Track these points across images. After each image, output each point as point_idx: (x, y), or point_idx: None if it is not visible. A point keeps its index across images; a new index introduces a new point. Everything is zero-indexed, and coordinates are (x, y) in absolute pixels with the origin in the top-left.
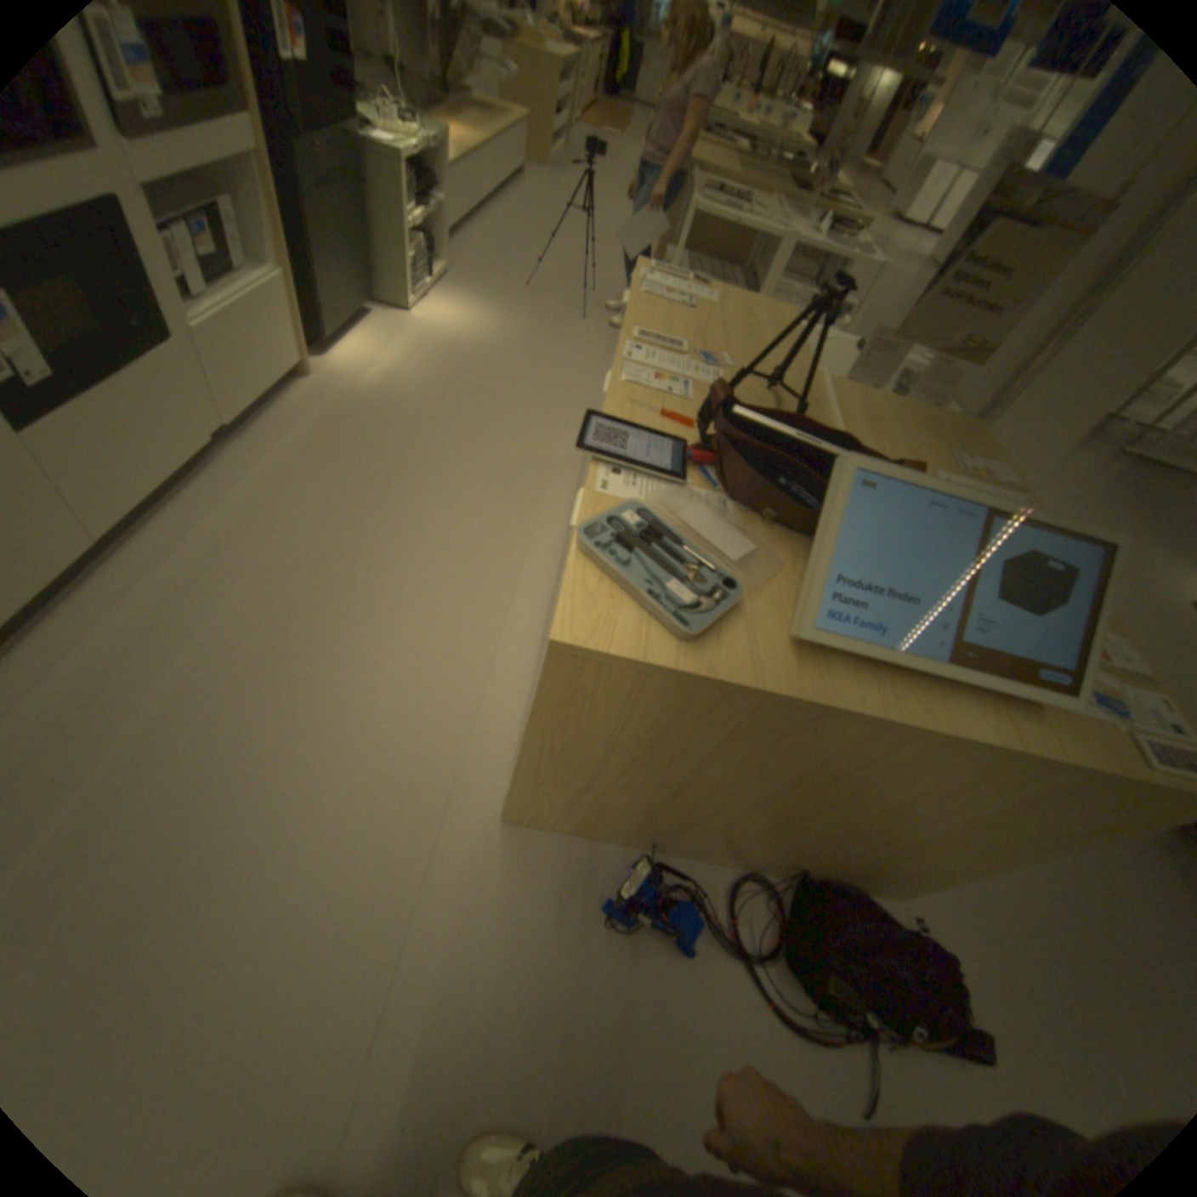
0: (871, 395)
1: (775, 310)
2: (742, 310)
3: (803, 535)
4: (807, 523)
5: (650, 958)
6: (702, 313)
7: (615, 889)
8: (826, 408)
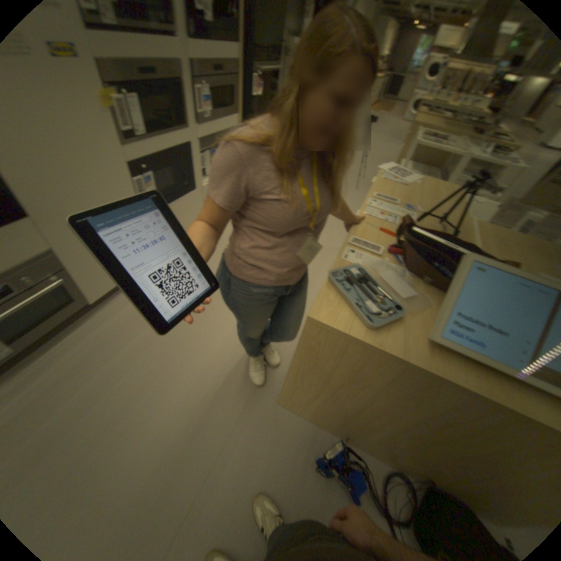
0: (503, 231)
1: (452, 187)
2: (434, 187)
3: (447, 294)
4: (450, 288)
5: (336, 497)
6: (411, 187)
7: (324, 455)
8: (473, 235)
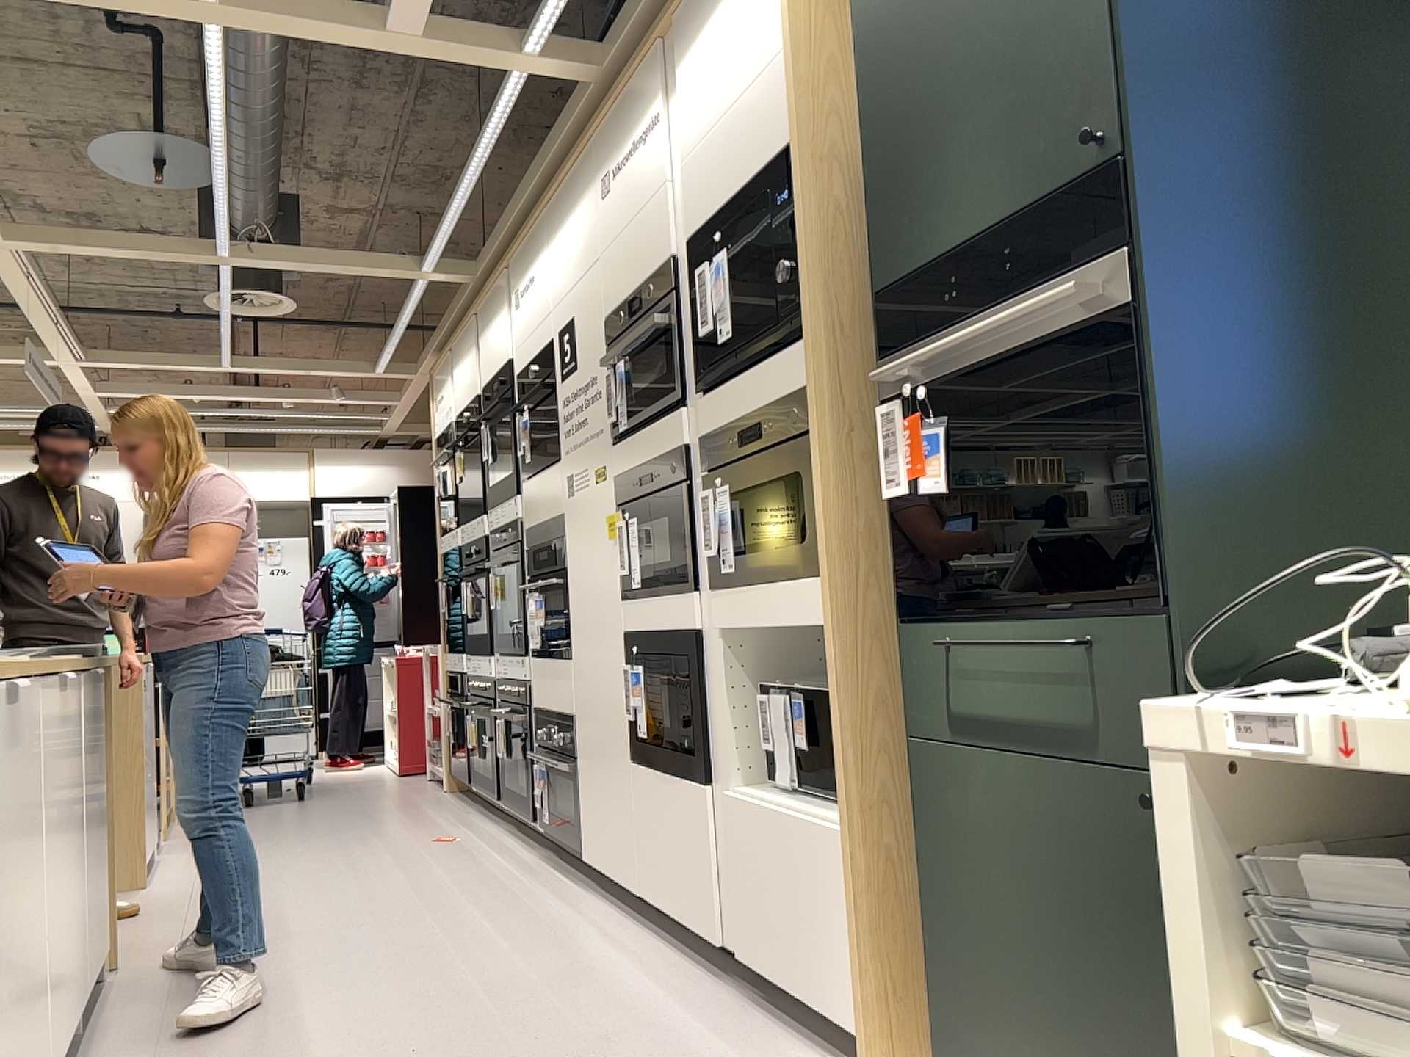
0: None
1: None
2: None
3: None
4: None
5: None
6: None
7: None
8: None
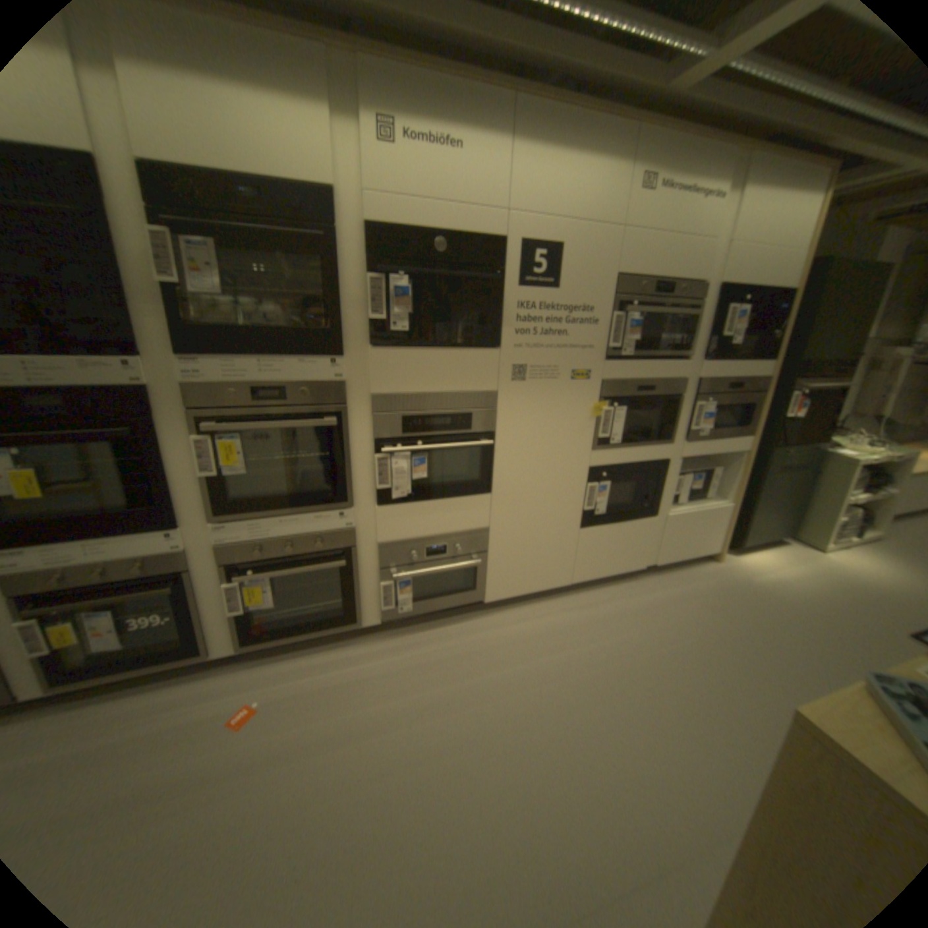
0: None
1: None
2: None
3: None
4: None
5: None
6: None
7: None
8: None
